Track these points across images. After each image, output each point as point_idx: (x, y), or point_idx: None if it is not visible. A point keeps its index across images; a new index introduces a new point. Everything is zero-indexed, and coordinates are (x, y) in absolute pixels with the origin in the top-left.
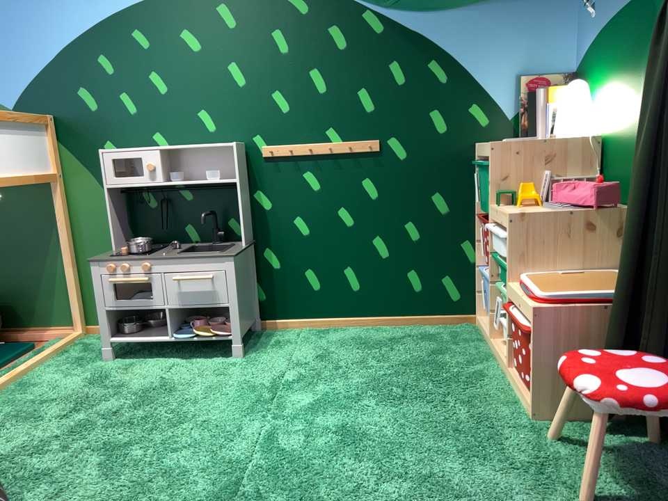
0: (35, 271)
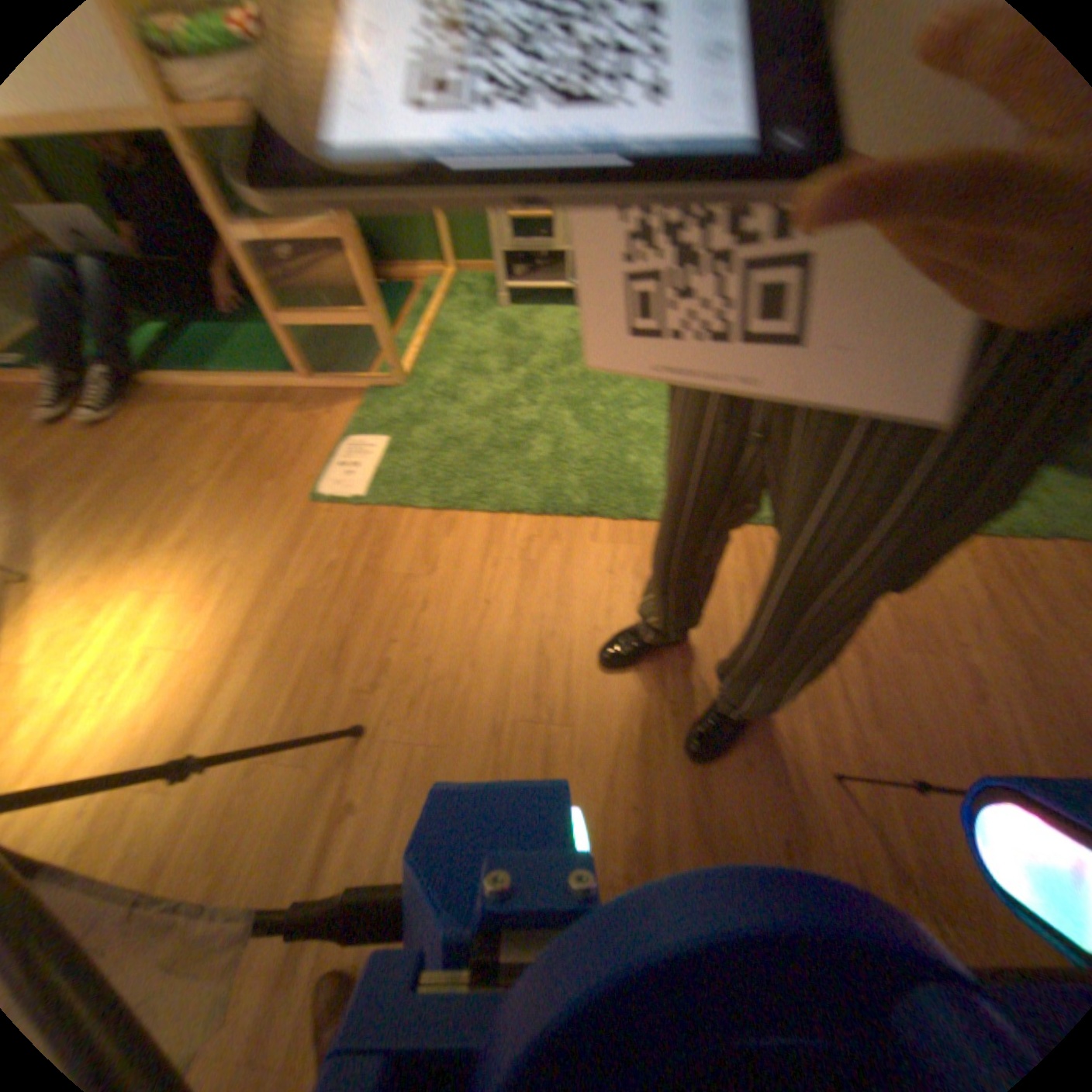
0: None
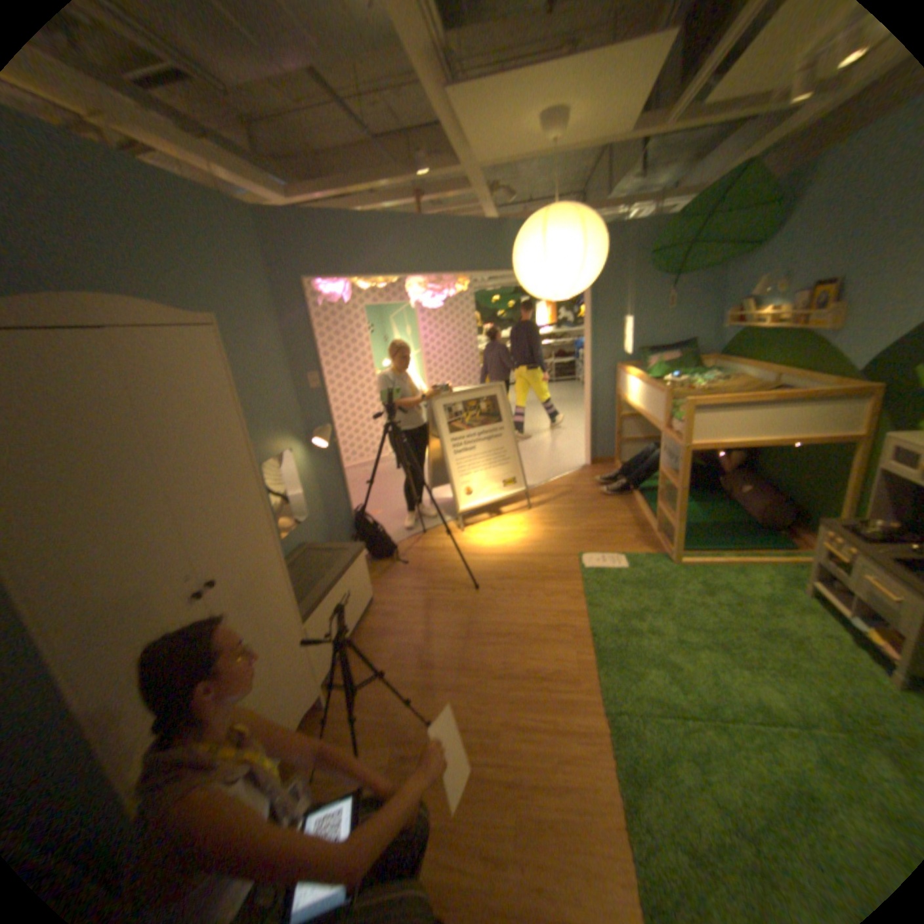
0: (830, 499)
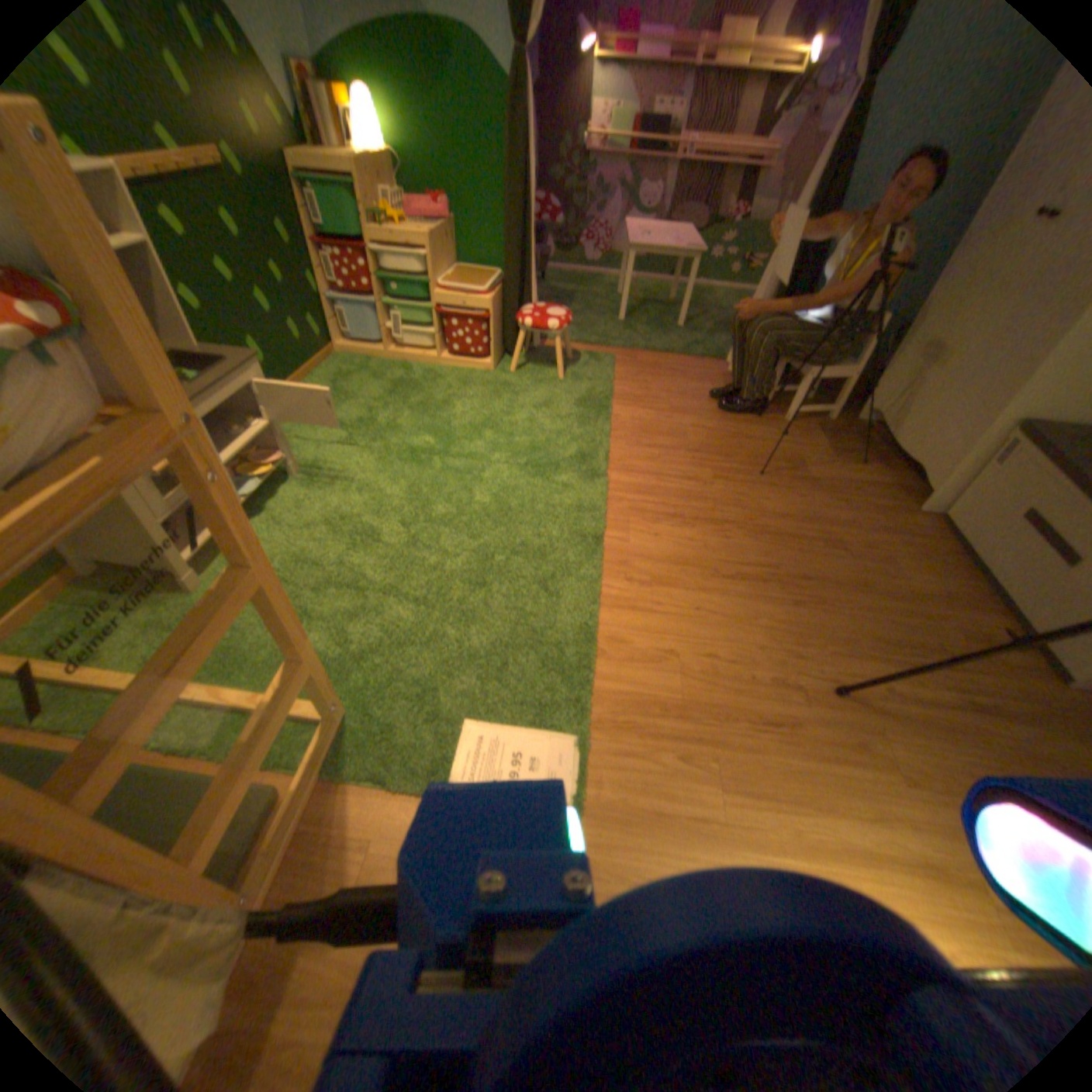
0: None
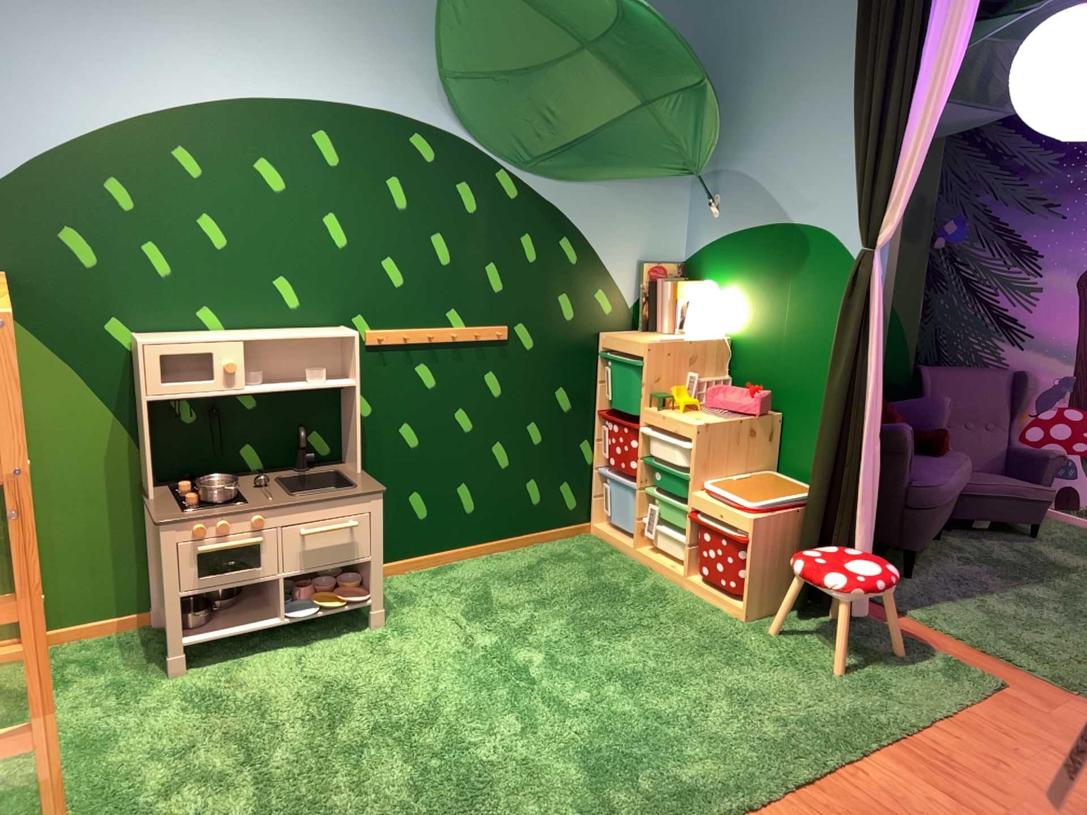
0: None
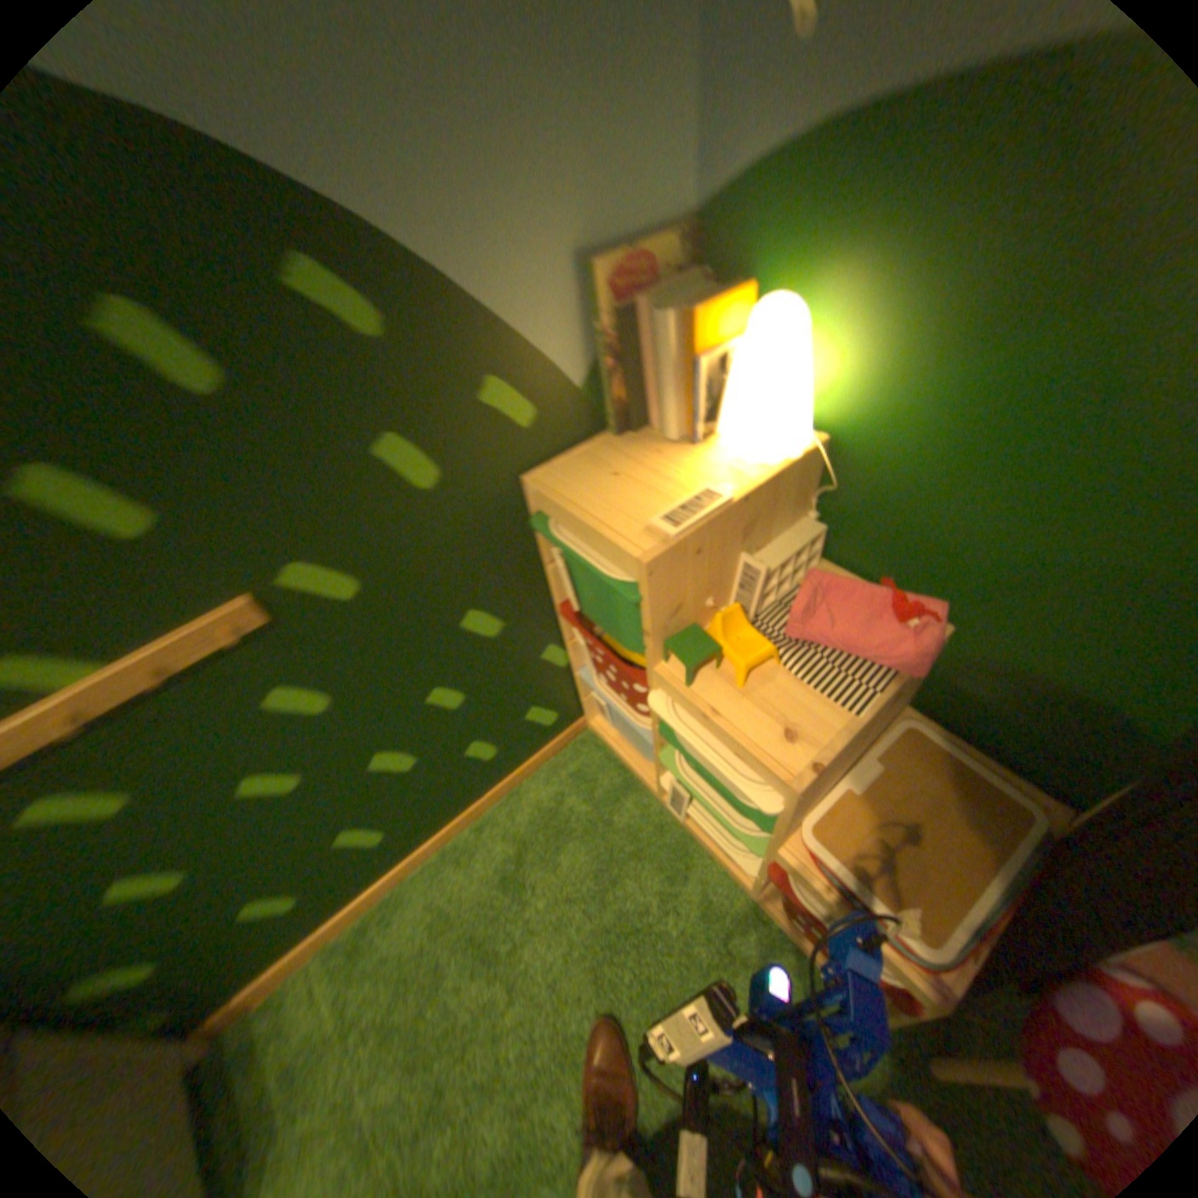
0: None
